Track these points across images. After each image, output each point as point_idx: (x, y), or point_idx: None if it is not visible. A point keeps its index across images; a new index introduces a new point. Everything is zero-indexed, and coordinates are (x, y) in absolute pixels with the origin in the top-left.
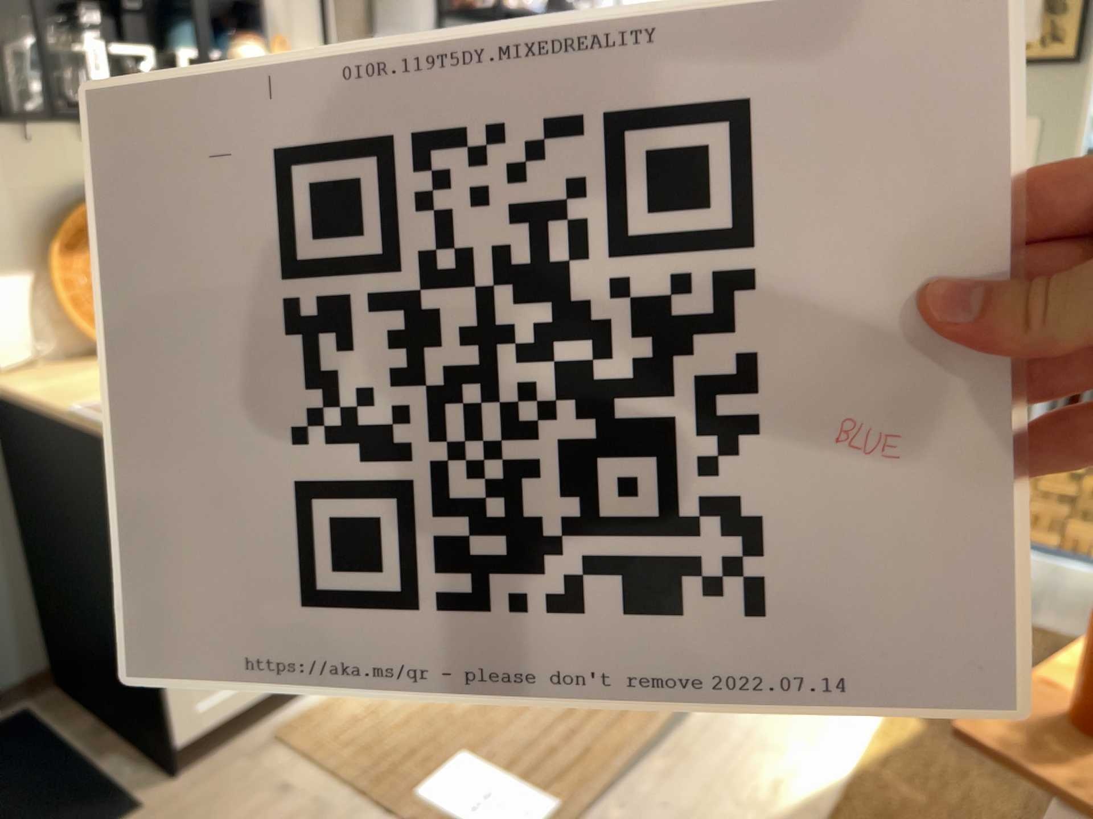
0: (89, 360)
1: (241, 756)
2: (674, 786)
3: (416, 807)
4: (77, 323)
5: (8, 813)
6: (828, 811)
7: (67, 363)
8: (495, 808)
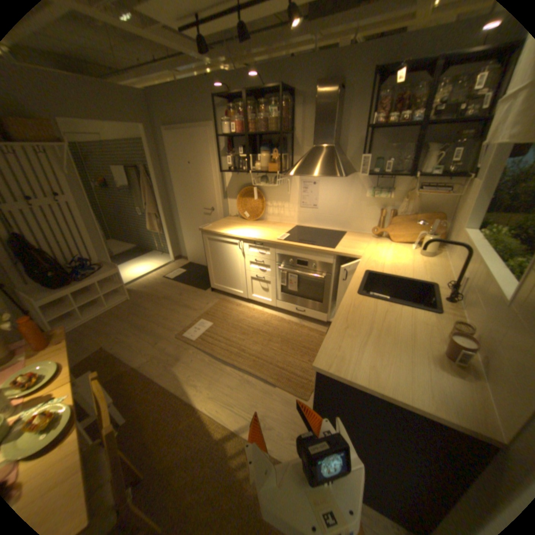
0: (243, 219)
1: (217, 296)
2: (199, 362)
3: (199, 320)
4: (238, 211)
5: (206, 280)
6: (183, 398)
7: (241, 218)
8: (196, 330)
